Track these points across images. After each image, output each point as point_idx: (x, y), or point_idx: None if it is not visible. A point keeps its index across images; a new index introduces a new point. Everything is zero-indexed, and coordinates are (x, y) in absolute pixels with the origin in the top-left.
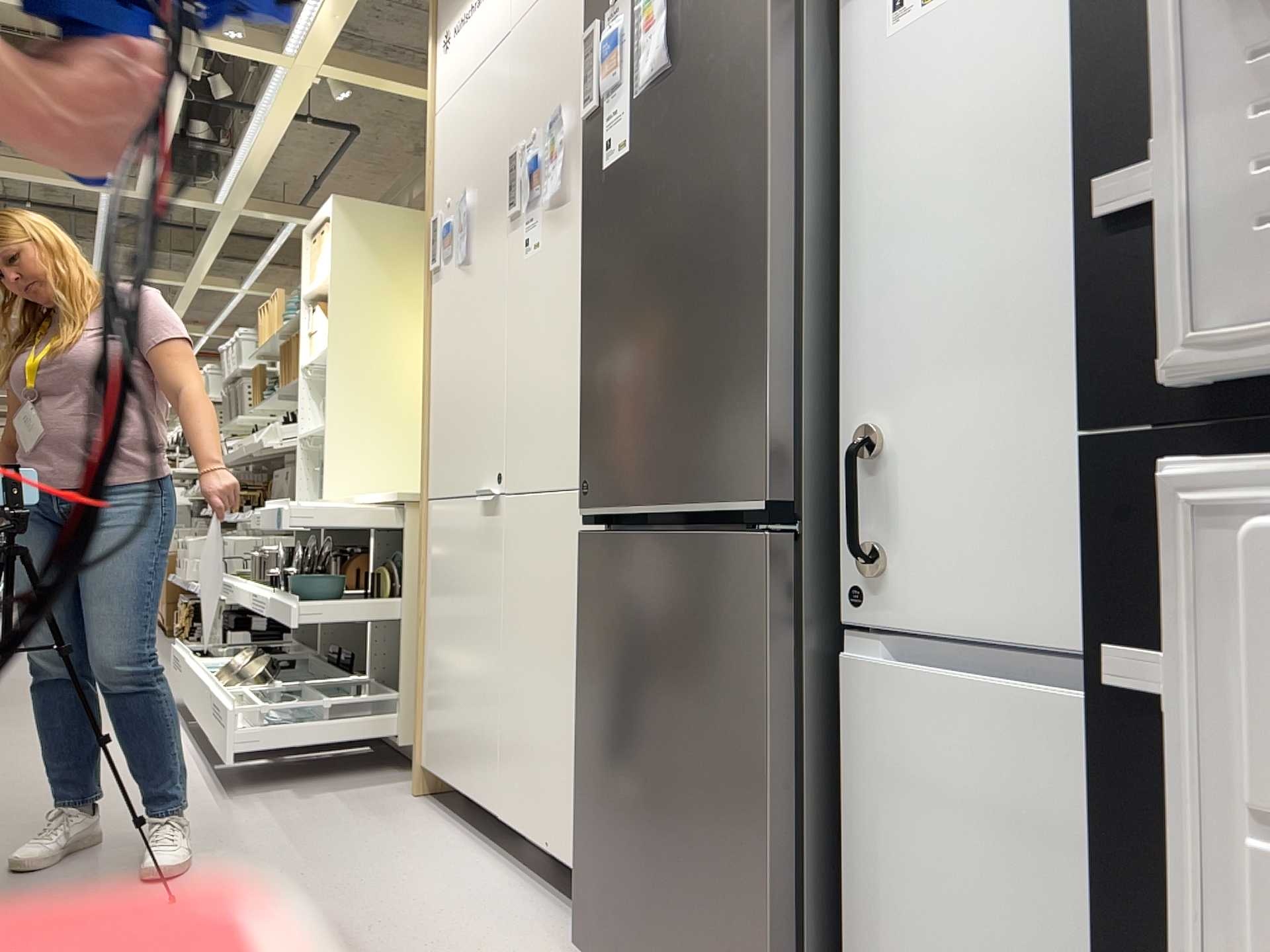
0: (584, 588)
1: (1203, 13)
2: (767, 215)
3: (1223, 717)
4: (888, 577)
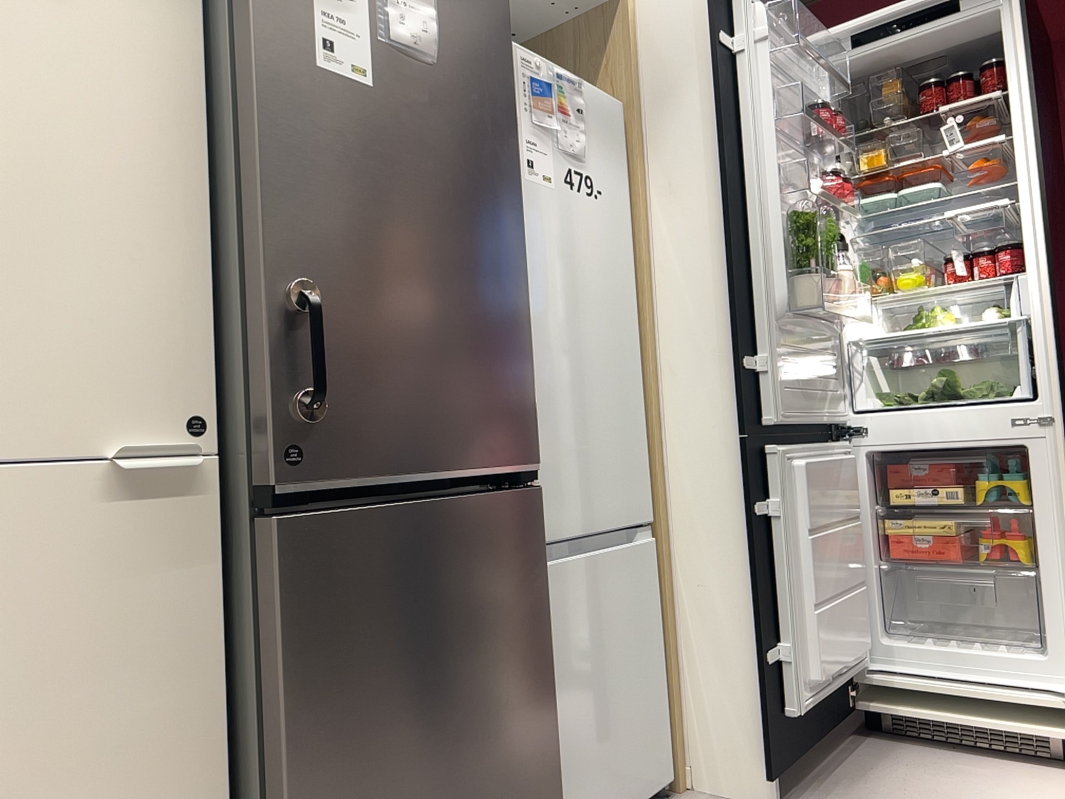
0: (293, 589)
1: (771, 324)
2: (524, 257)
3: (786, 508)
4: (541, 508)
